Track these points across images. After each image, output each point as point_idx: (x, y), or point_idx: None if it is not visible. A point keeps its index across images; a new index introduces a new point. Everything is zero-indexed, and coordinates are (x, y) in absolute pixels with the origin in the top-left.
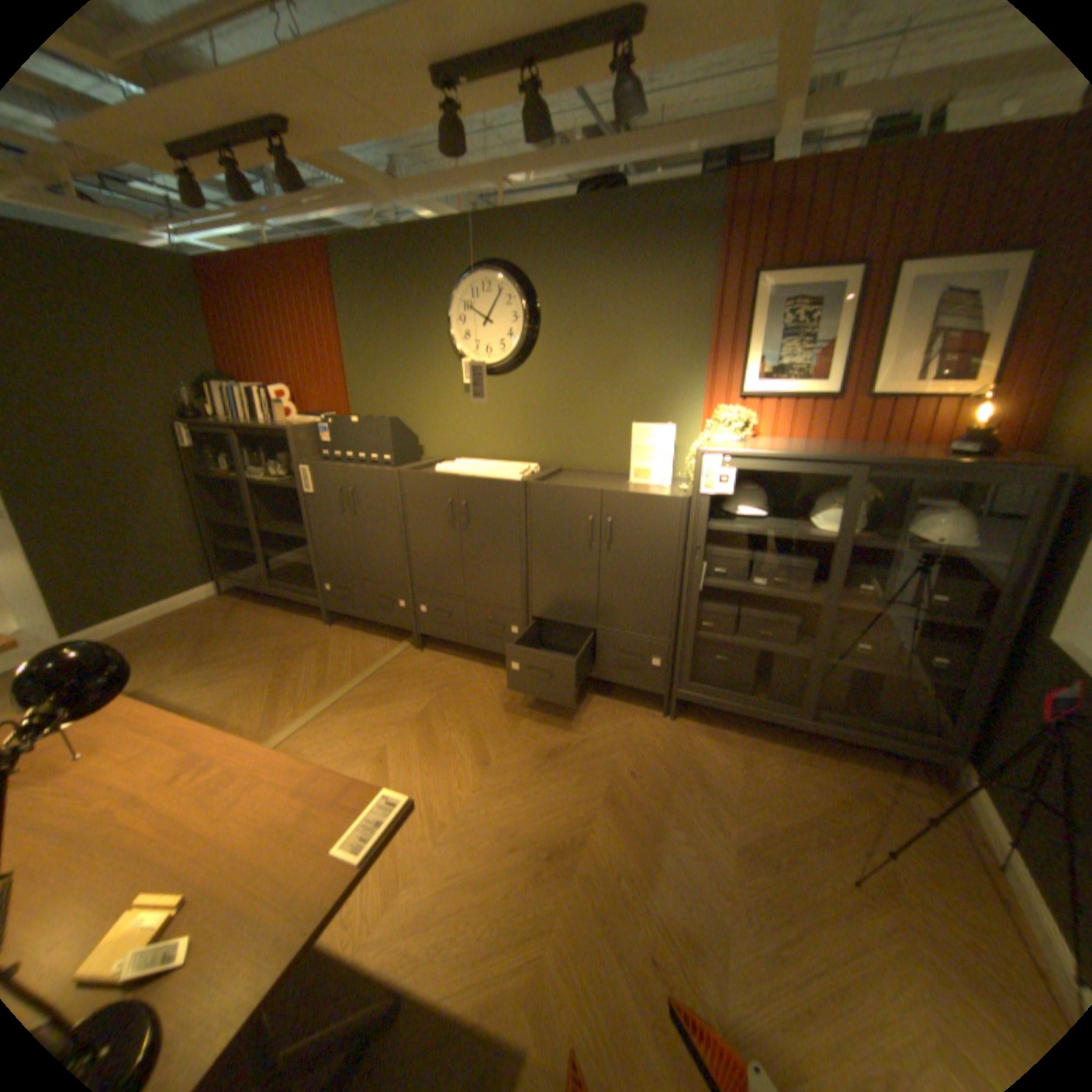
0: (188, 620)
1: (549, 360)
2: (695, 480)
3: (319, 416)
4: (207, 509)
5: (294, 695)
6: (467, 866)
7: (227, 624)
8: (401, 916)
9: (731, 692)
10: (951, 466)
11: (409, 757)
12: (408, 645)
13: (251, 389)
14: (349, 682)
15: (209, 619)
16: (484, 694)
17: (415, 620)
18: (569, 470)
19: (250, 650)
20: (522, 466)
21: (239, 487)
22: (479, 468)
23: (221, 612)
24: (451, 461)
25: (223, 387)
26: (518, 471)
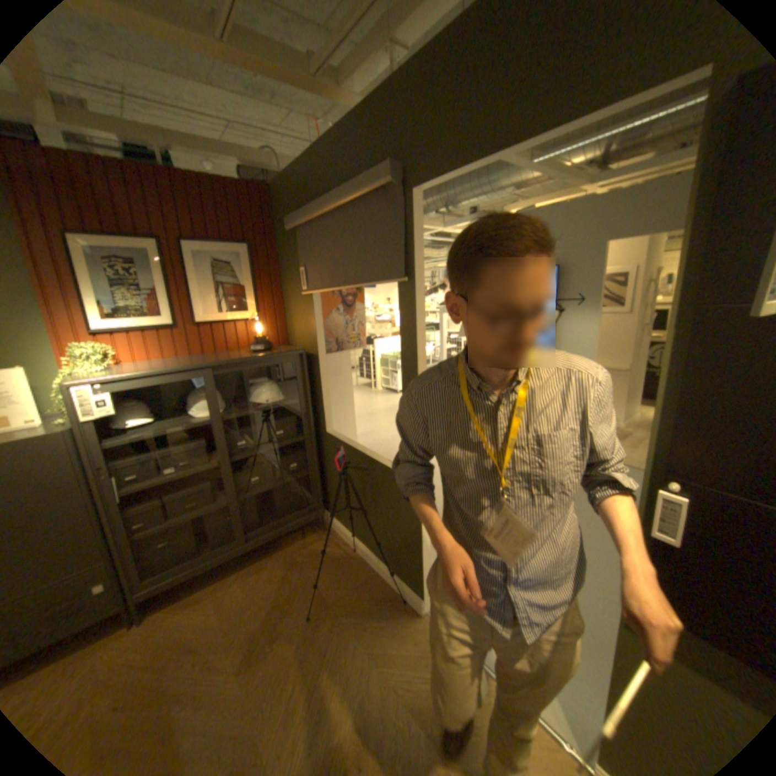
0: None
1: None
2: (69, 413)
3: None
4: None
5: None
6: None
7: None
8: None
9: (180, 565)
10: (254, 360)
11: None
12: None
13: None
14: None
15: None
16: None
17: None
18: None
19: None
20: None
21: None
22: None
23: None
24: None
25: None
26: None
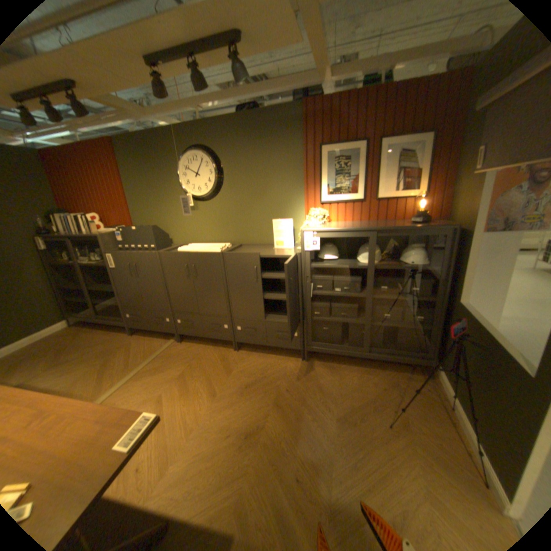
0: (51, 342)
1: (230, 192)
2: (301, 245)
3: (115, 228)
4: (58, 281)
5: (111, 374)
6: (204, 449)
7: (73, 342)
8: (169, 480)
9: (331, 344)
10: (410, 229)
11: (173, 398)
12: (173, 341)
13: (77, 216)
14: (141, 364)
15: (63, 340)
16: (213, 361)
17: (175, 327)
18: (245, 245)
19: (86, 354)
20: (221, 245)
21: (74, 268)
22: (200, 247)
23: (70, 335)
24: (187, 245)
25: (61, 216)
26: (219, 247)
